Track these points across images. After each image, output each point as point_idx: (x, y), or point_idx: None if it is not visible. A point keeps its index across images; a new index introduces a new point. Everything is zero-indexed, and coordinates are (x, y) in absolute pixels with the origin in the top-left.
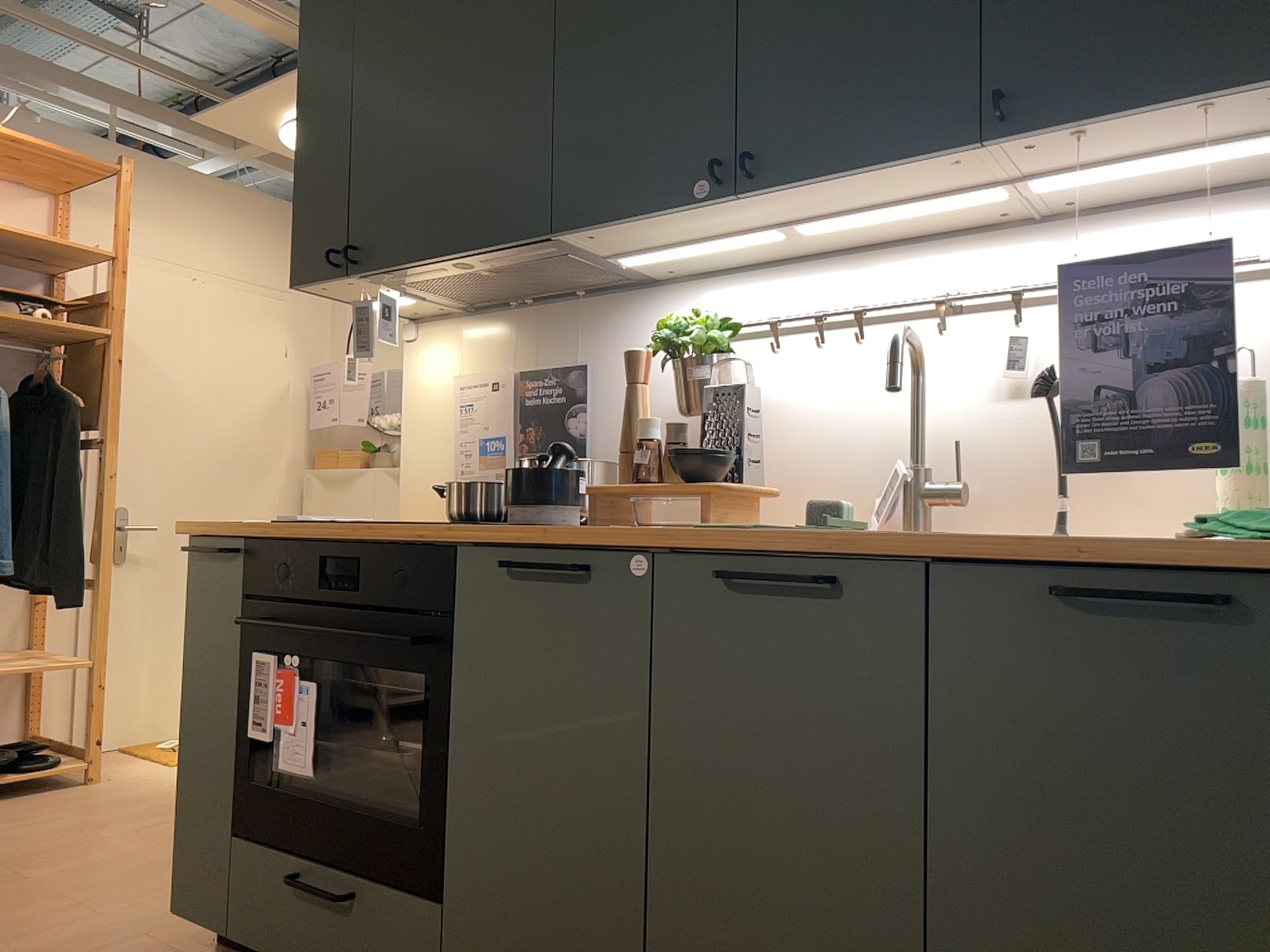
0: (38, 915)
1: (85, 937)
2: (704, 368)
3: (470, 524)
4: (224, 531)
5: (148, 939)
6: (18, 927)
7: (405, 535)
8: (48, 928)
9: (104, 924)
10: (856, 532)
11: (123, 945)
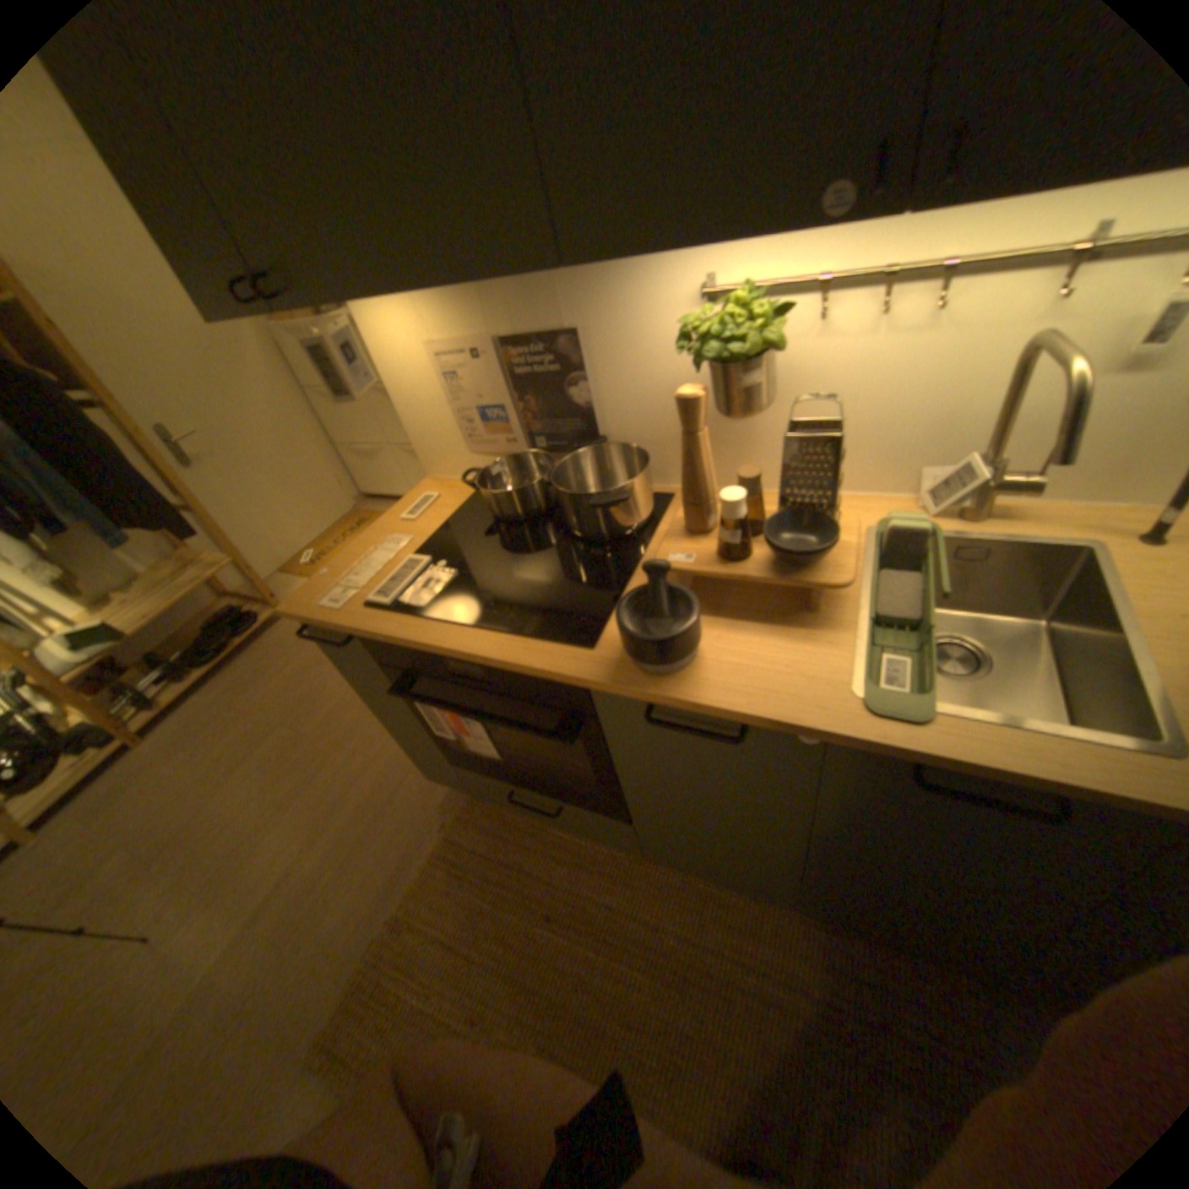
0: (336, 772)
1: (376, 785)
2: (752, 375)
3: (581, 647)
4: (325, 628)
5: (412, 775)
6: (332, 788)
7: (519, 660)
8: (350, 783)
9: (379, 768)
10: (1083, 750)
11: (402, 786)
